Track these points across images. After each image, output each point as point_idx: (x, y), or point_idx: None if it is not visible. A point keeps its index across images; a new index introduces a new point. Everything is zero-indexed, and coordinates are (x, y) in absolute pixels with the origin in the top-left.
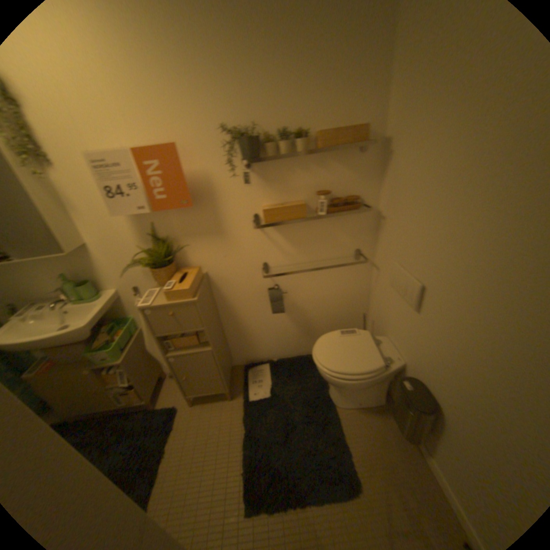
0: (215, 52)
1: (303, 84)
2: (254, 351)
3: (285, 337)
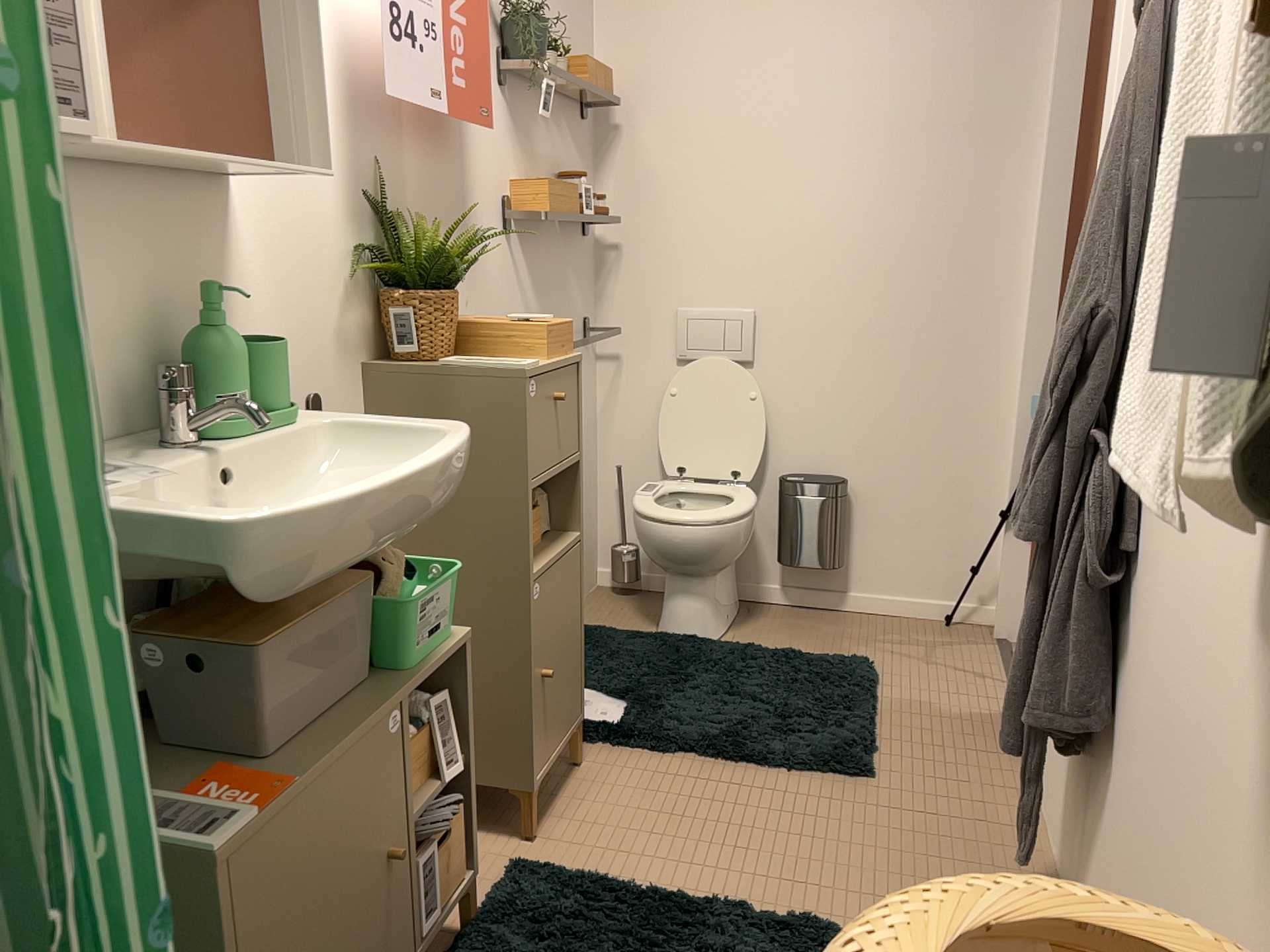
0: None
1: None
2: None
3: None
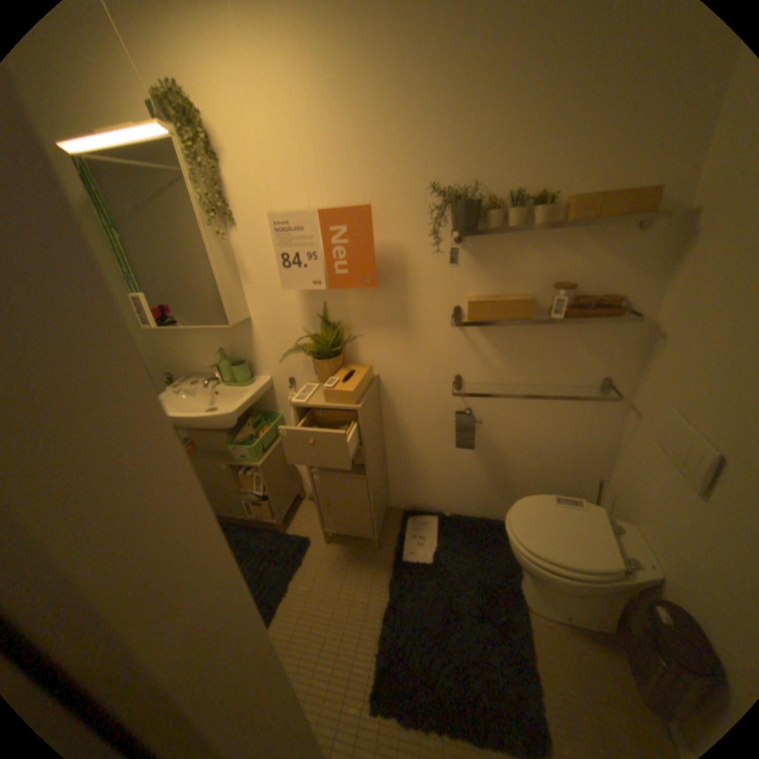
0: (439, 90)
1: (559, 128)
2: (420, 494)
3: (467, 486)
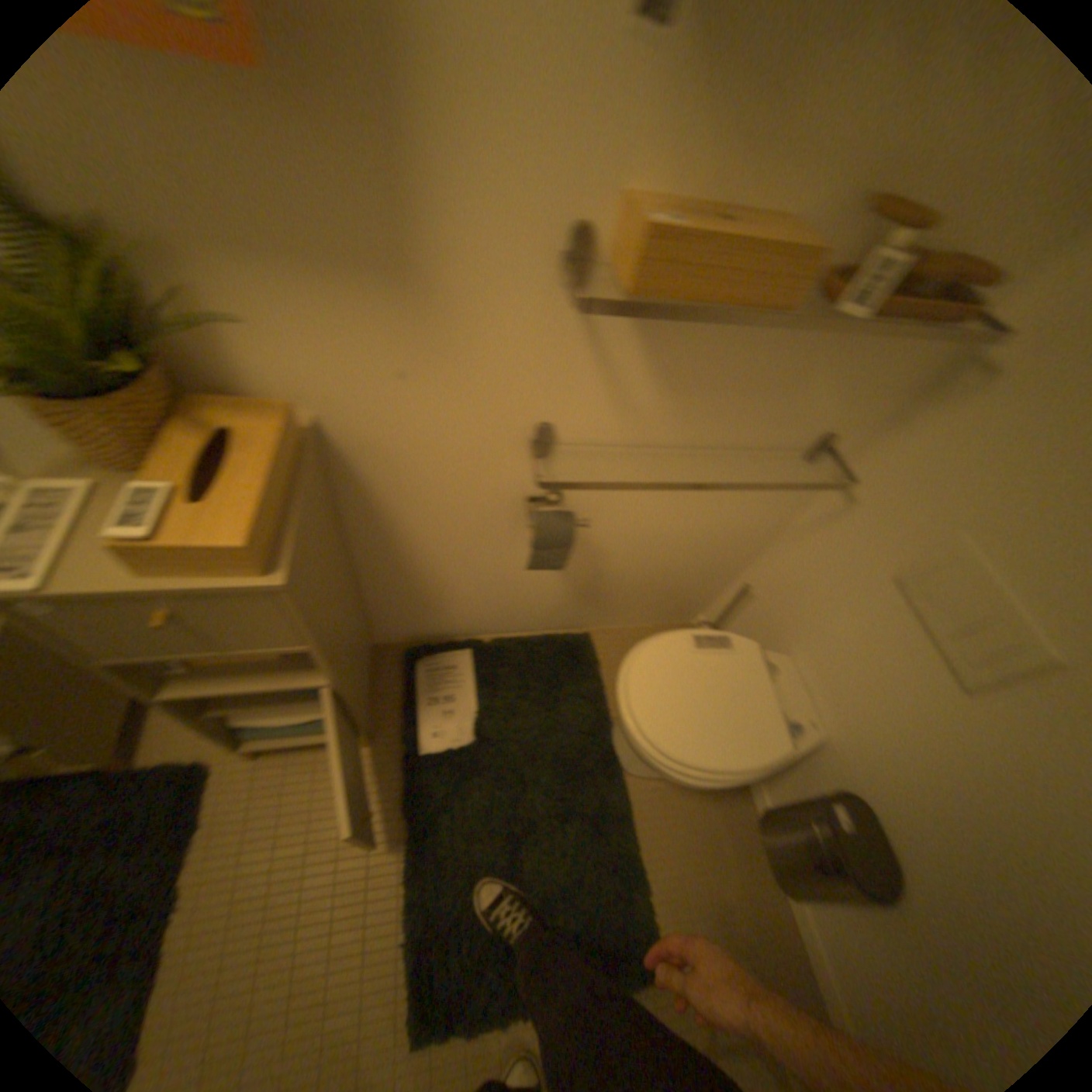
0: None
1: None
2: (440, 620)
3: (529, 600)
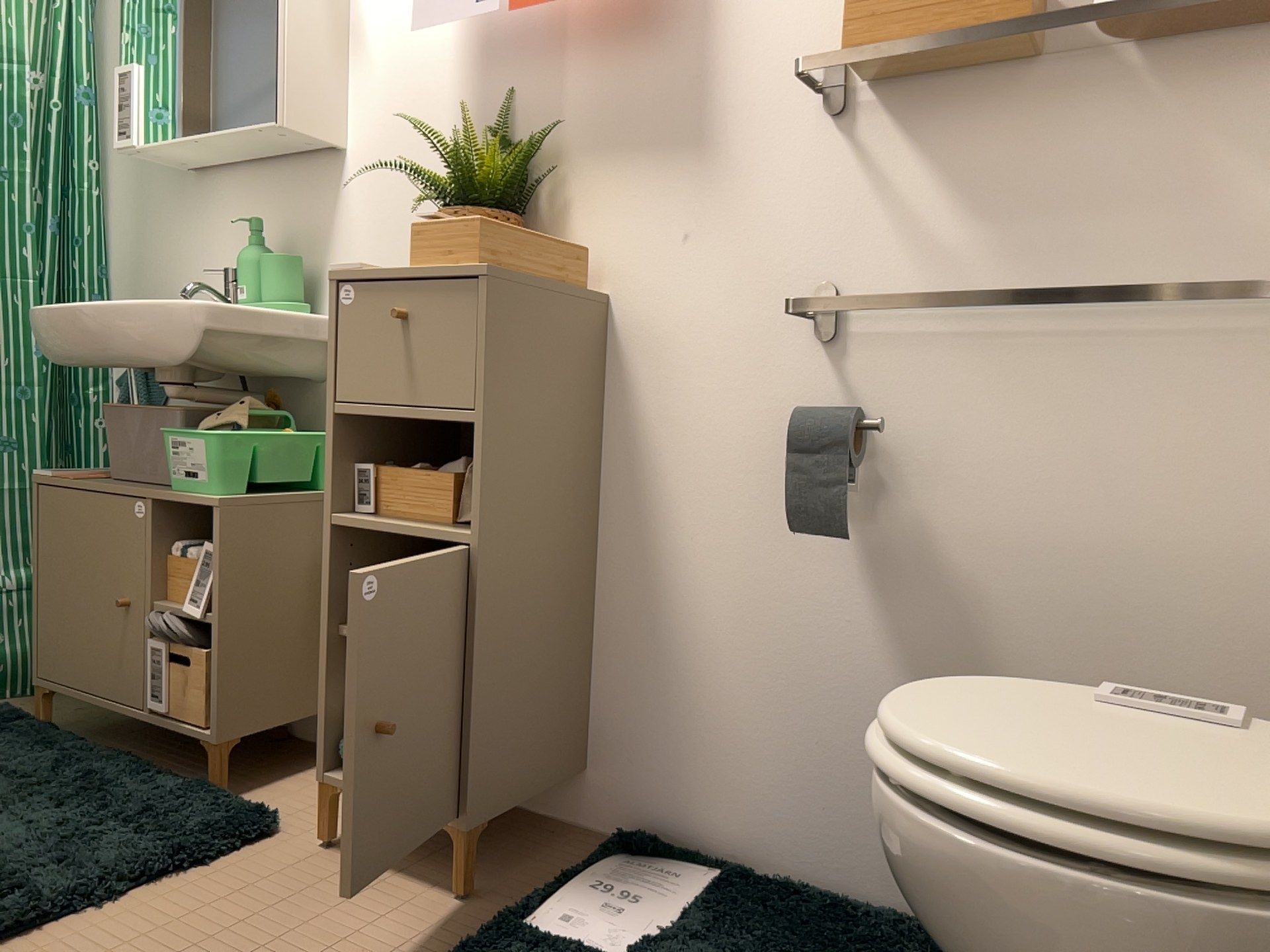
0: None
1: None
2: (684, 774)
3: (845, 750)
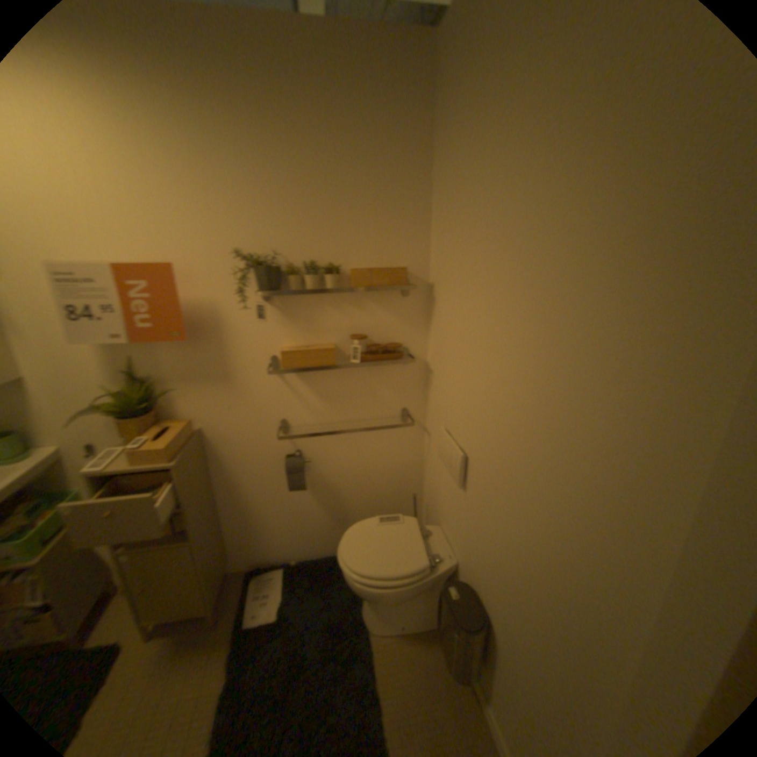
0: (231, 175)
1: (333, 219)
2: (261, 549)
3: (307, 528)
